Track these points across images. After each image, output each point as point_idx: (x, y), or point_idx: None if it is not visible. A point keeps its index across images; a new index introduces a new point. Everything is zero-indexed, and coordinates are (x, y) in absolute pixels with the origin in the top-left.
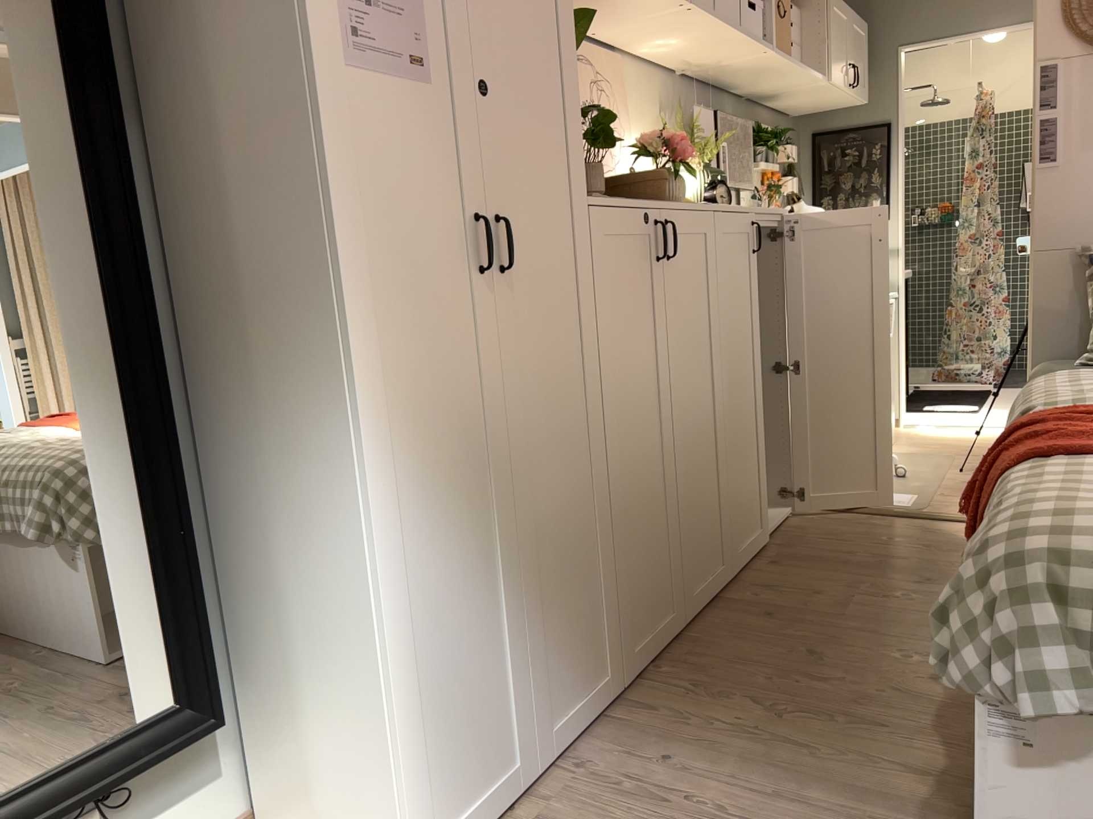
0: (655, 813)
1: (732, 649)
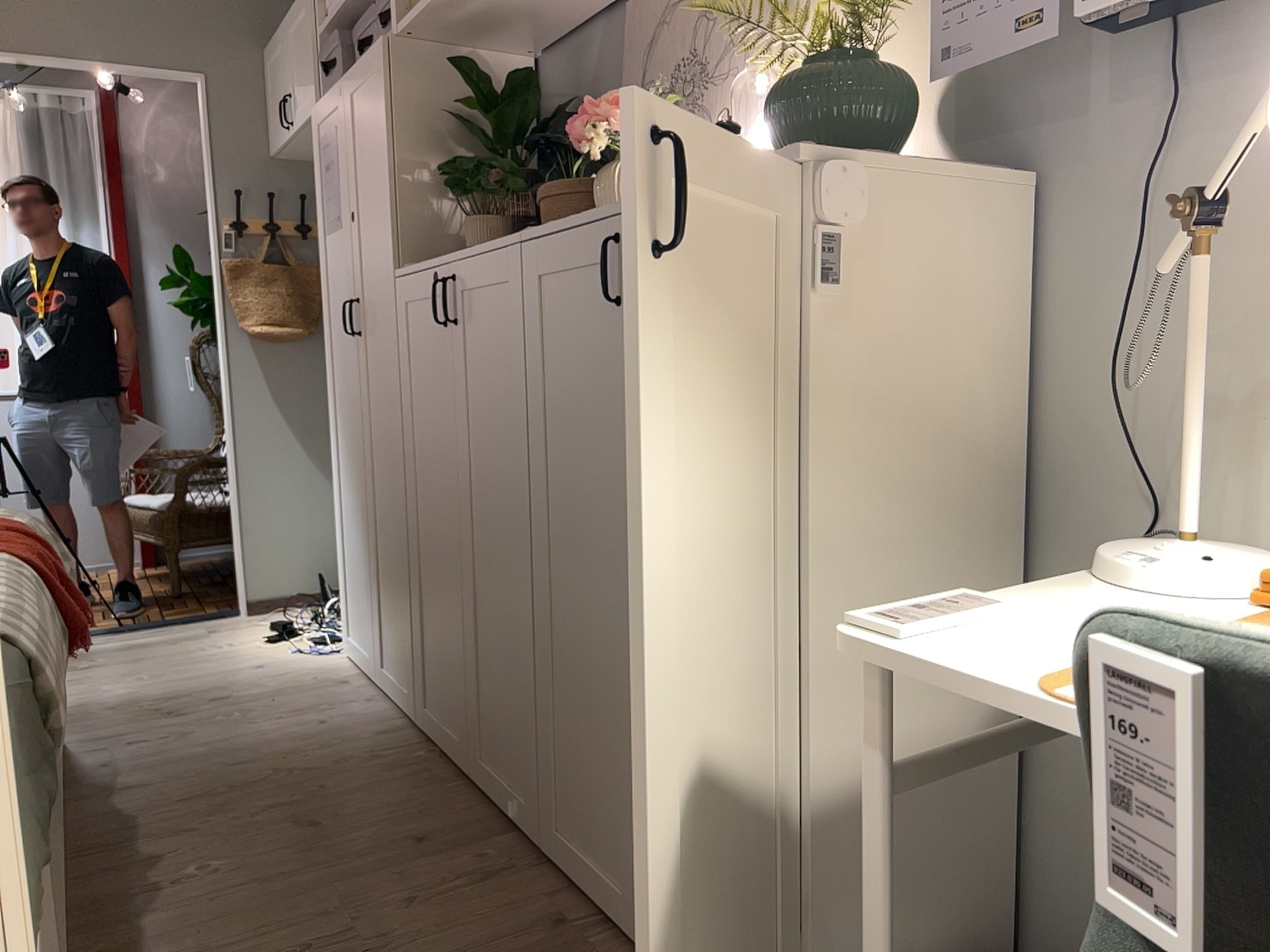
0: (291, 711)
1: (396, 796)
